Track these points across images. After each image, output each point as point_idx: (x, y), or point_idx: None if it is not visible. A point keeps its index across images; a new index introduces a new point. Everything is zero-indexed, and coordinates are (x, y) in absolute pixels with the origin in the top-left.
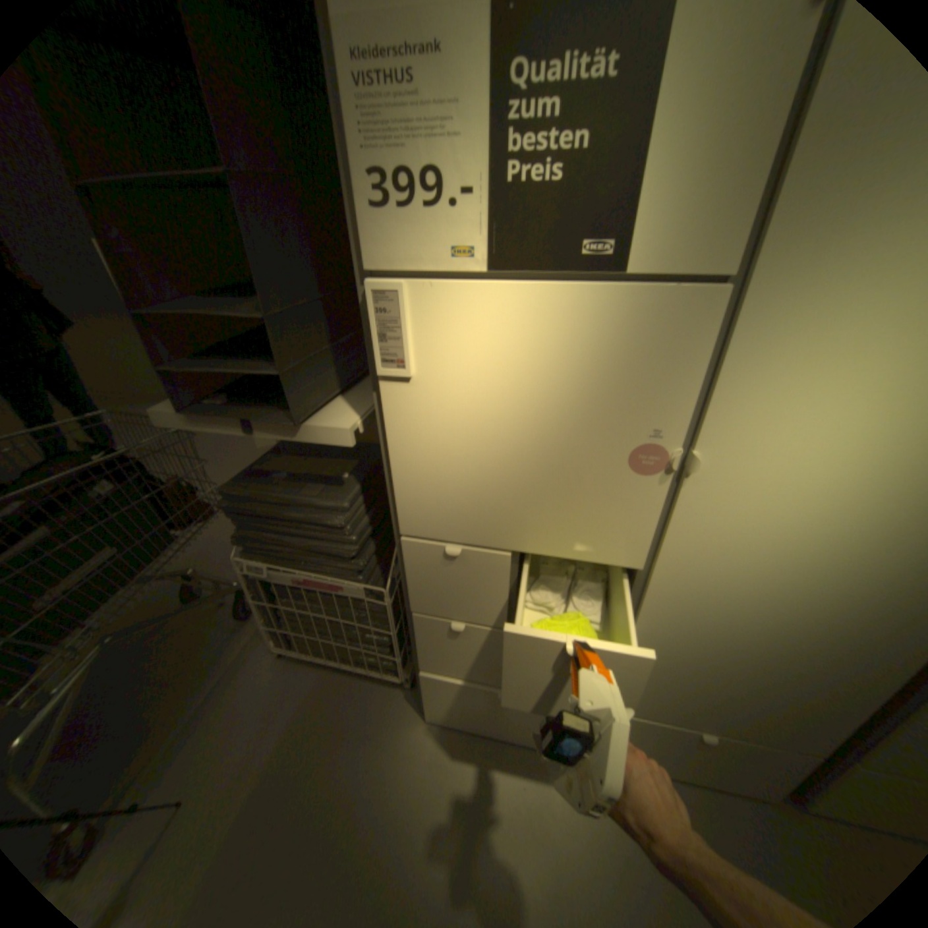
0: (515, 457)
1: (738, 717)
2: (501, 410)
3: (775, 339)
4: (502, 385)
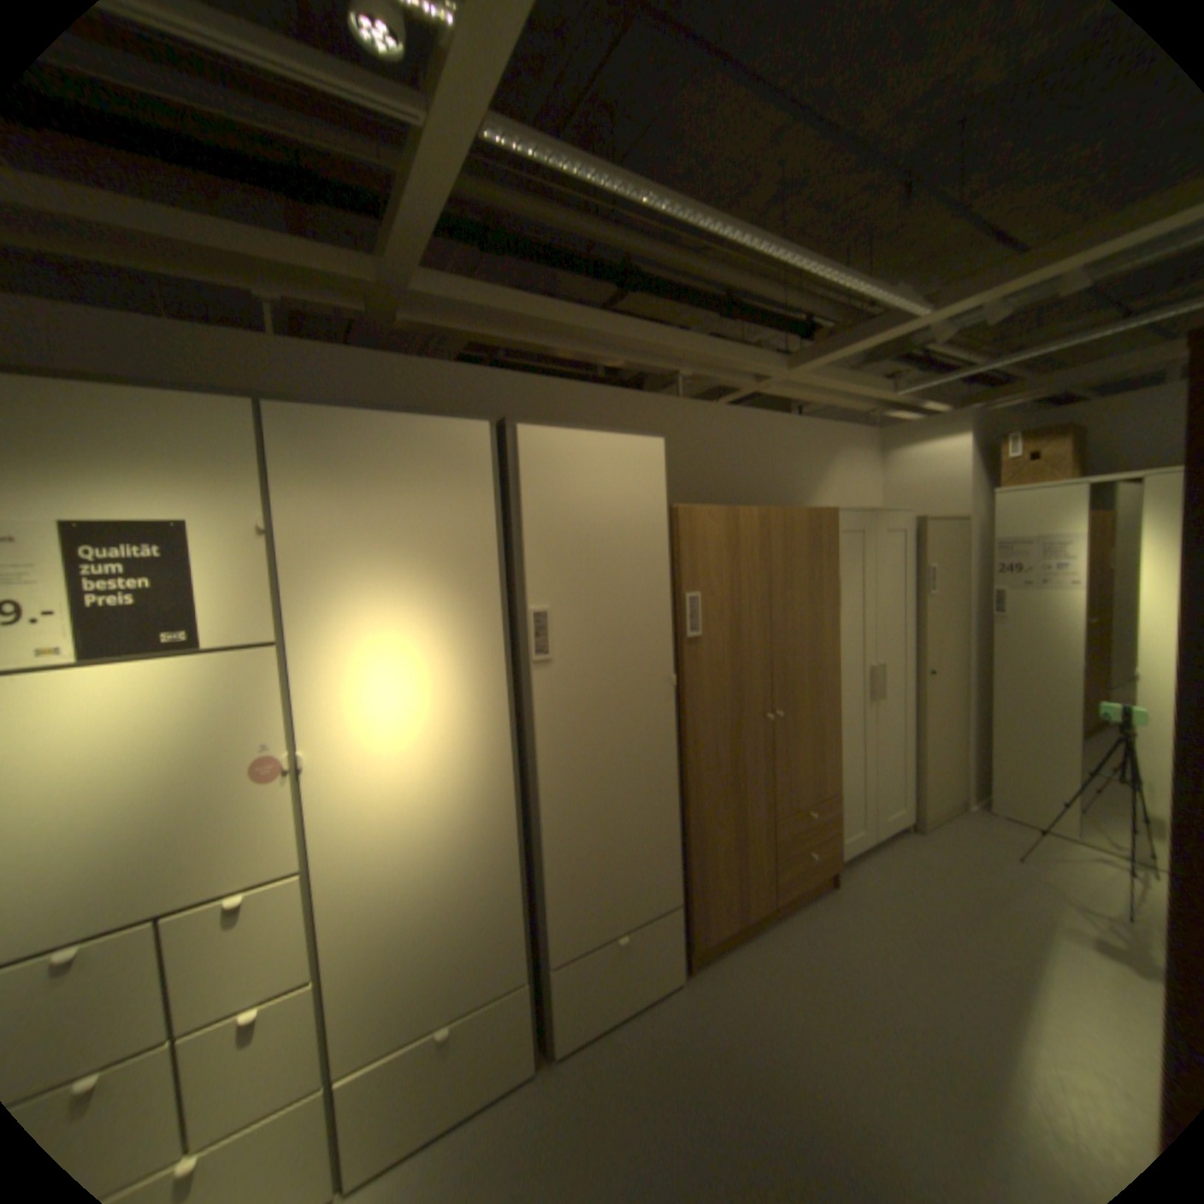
0: (136, 807)
1: (447, 987)
2: (112, 767)
3: (316, 671)
4: (109, 745)
